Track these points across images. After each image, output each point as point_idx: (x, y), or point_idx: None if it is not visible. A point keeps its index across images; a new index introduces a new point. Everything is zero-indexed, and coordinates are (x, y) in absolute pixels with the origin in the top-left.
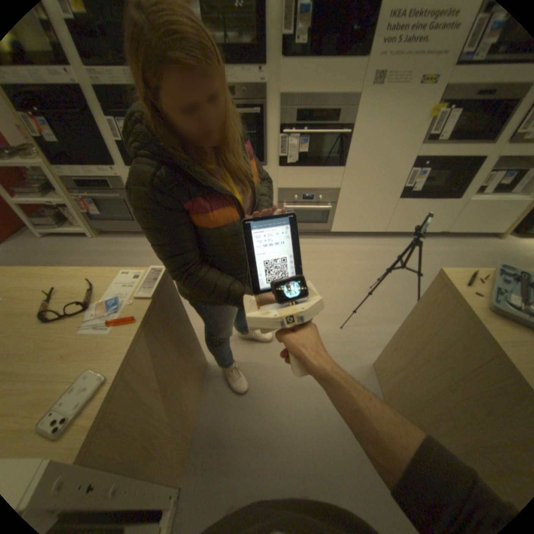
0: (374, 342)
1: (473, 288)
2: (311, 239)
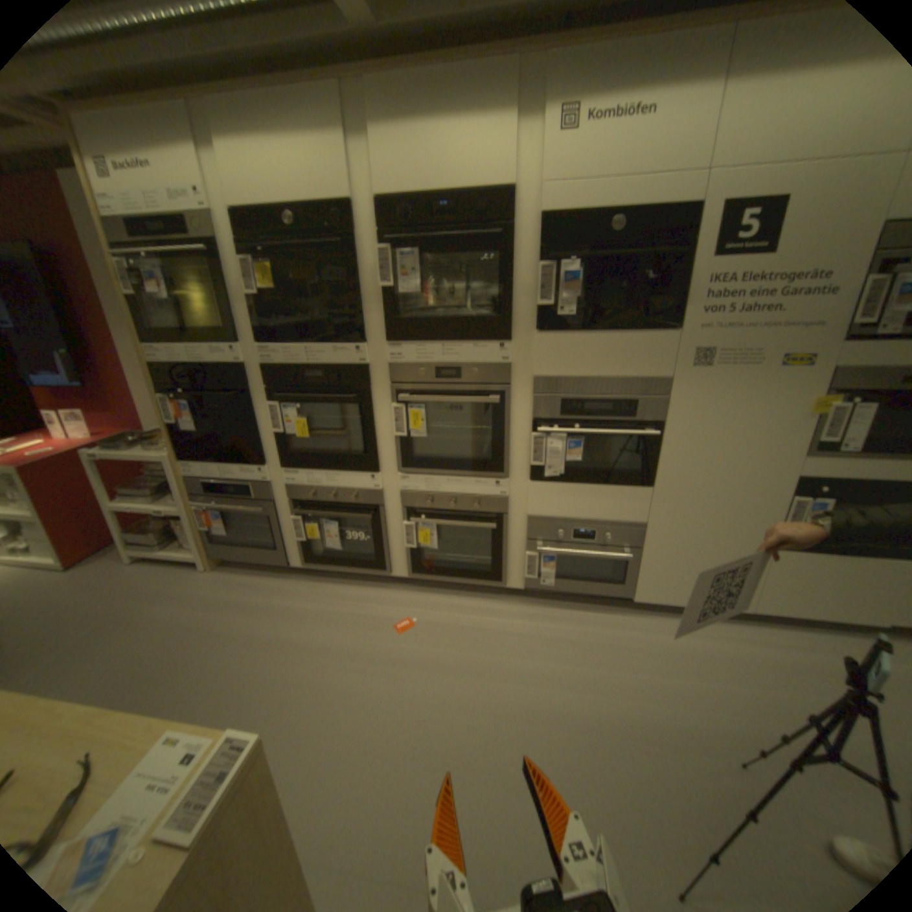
0: None
1: None
2: (595, 613)
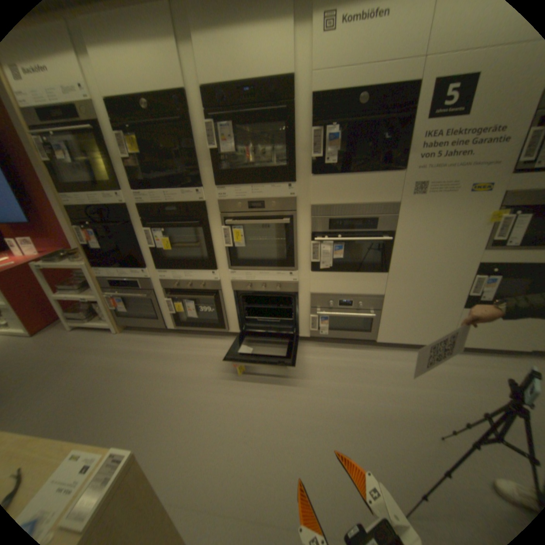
0: None
1: None
2: (353, 349)
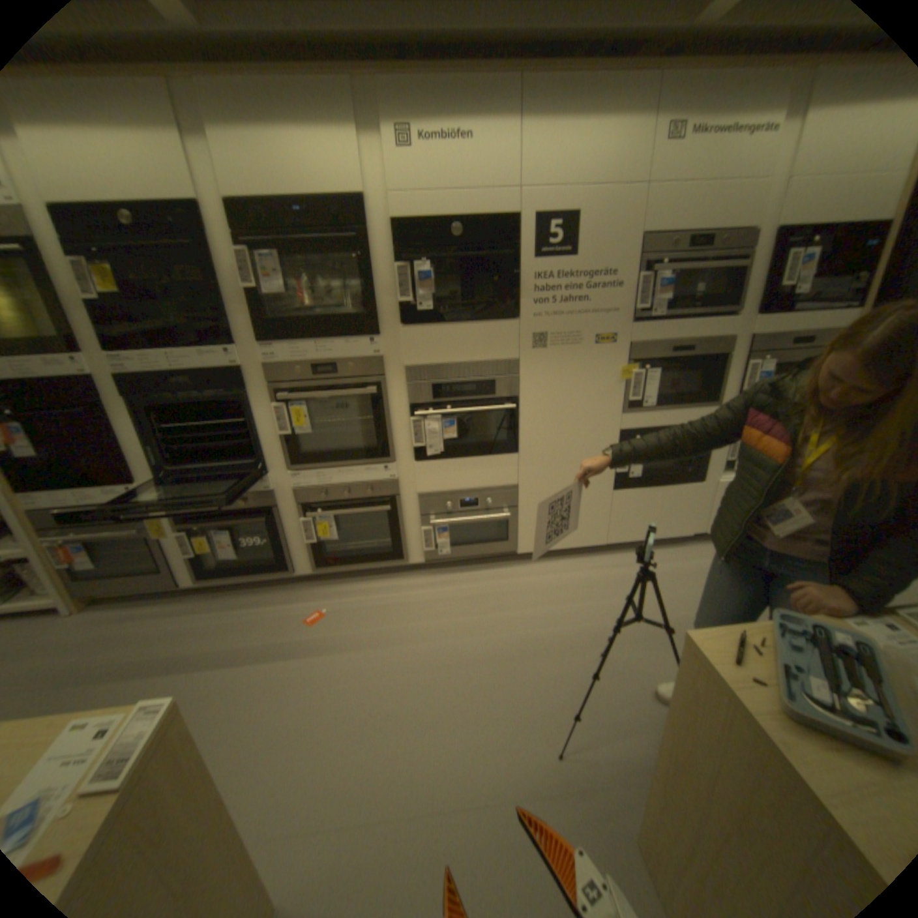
0: (630, 785)
1: (749, 670)
2: (487, 571)
